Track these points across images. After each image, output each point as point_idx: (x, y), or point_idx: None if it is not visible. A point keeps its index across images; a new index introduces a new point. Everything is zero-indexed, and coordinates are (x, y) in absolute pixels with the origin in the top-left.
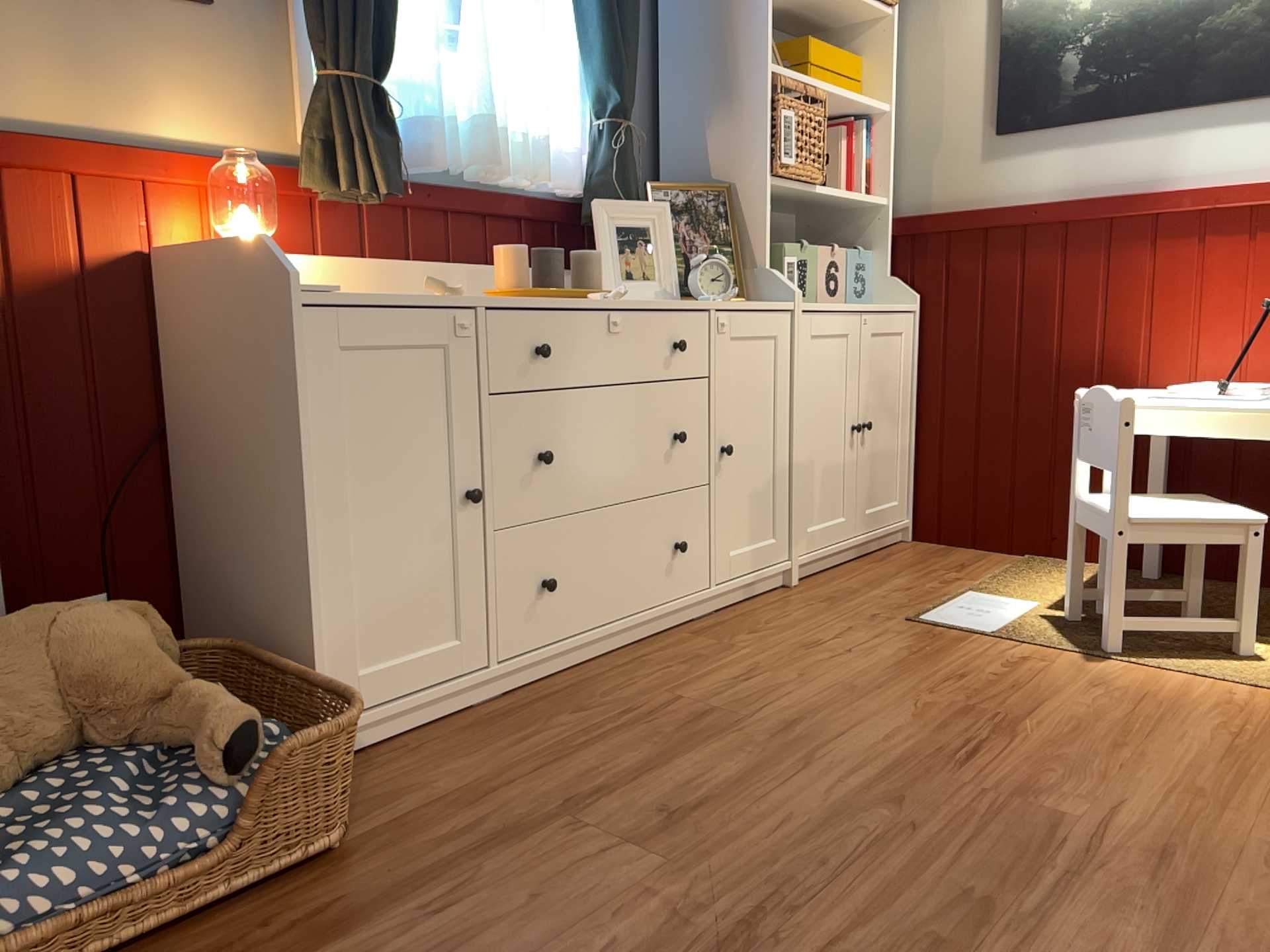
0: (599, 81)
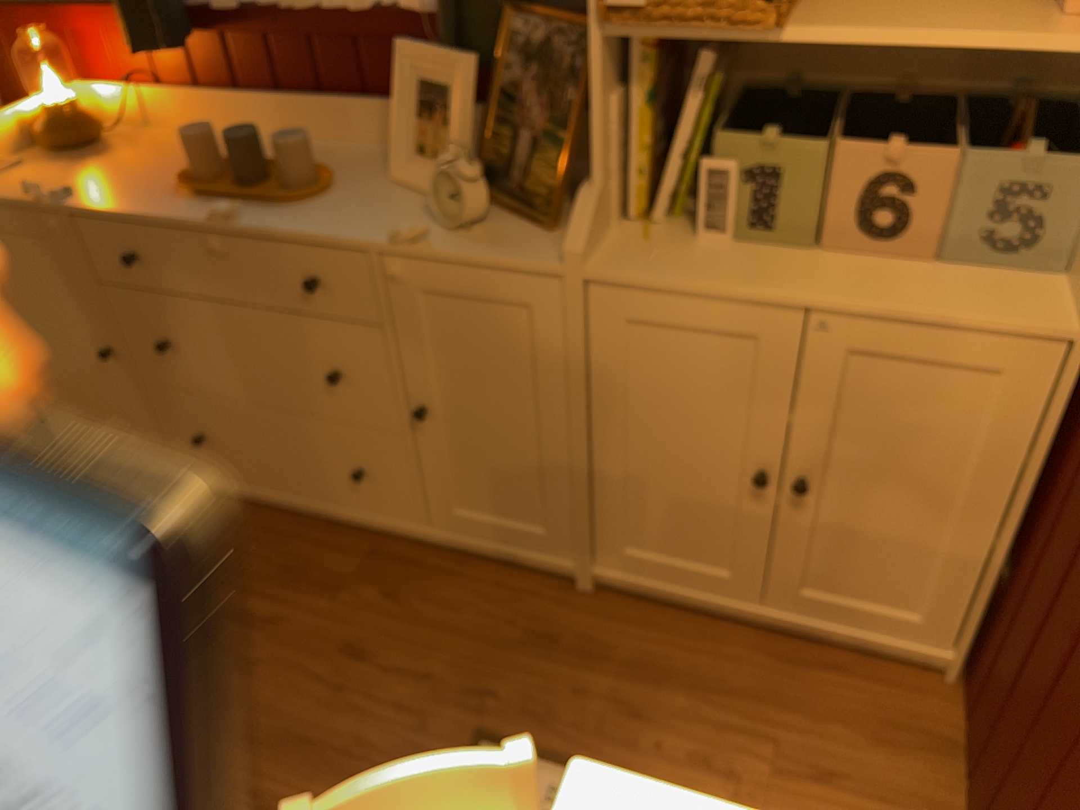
0: None
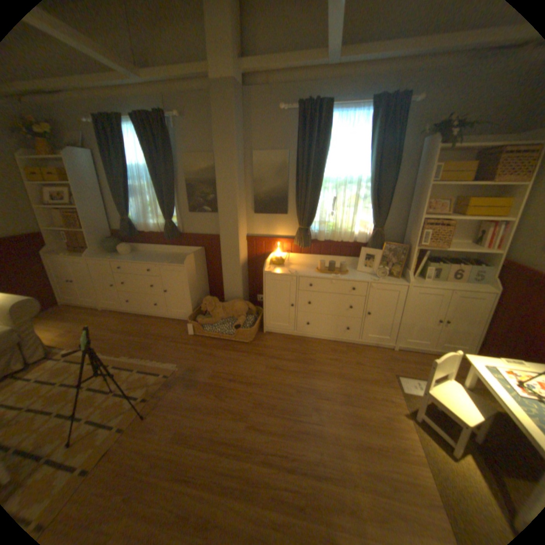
0: (372, 219)
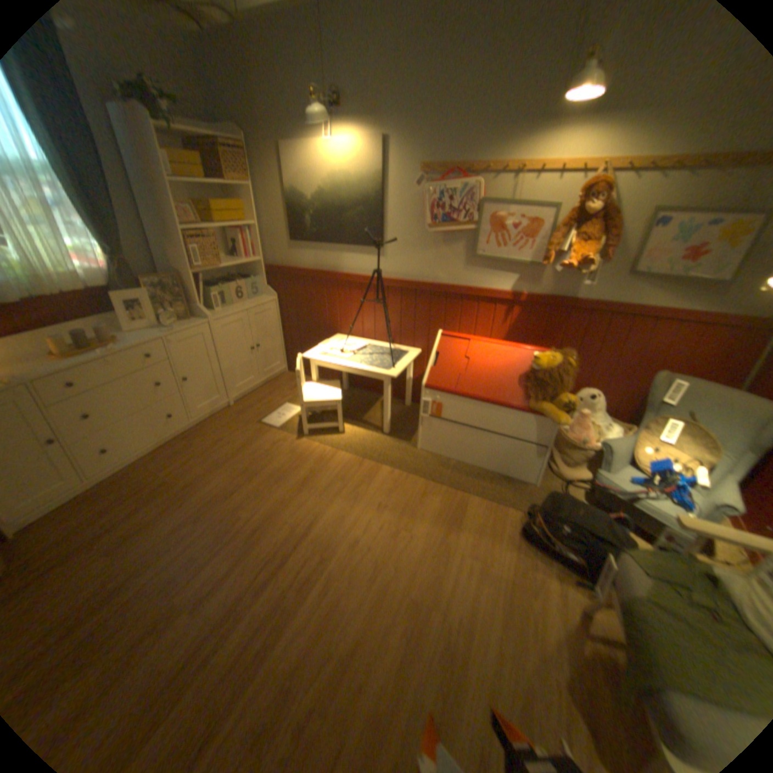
0: (97, 241)
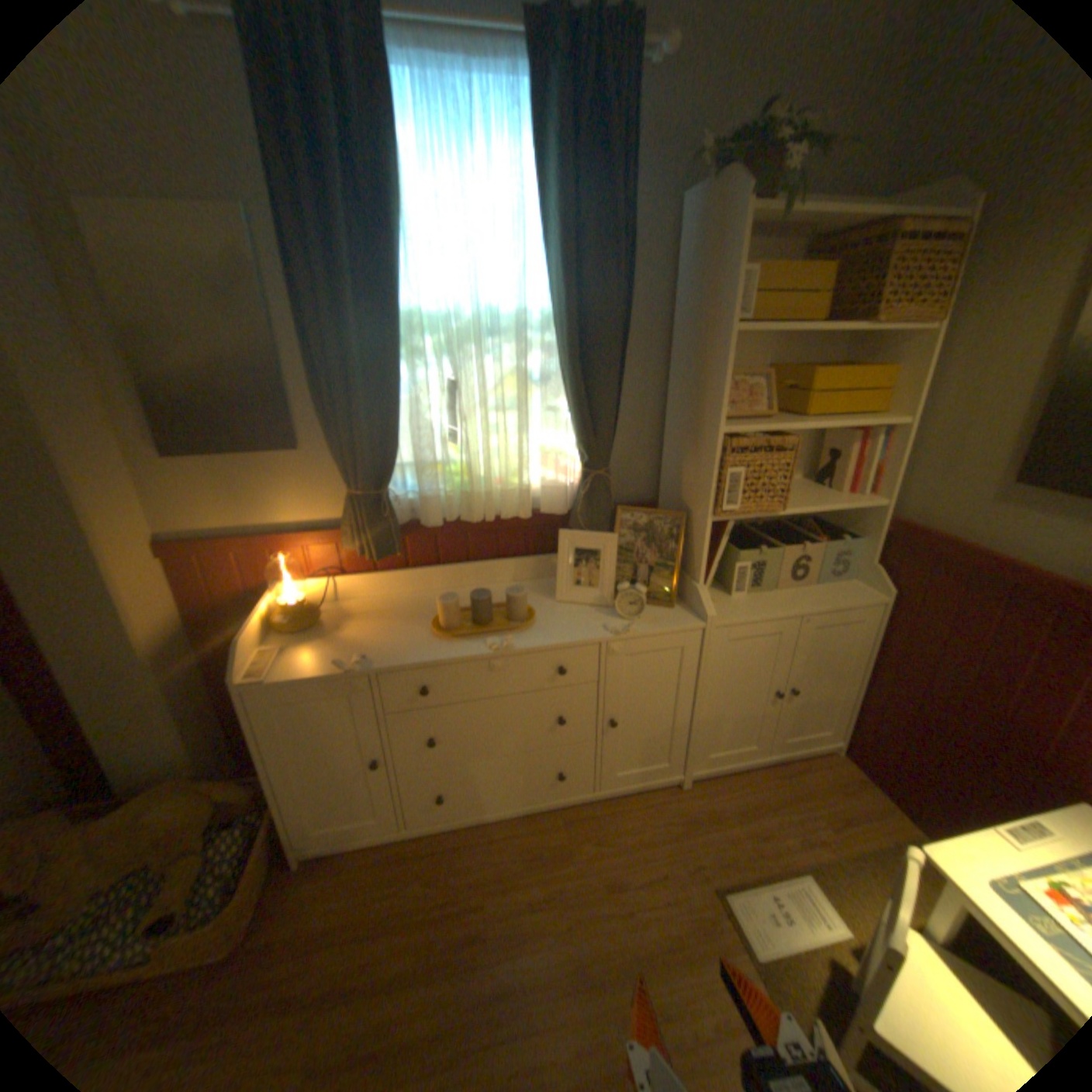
0: (577, 442)
